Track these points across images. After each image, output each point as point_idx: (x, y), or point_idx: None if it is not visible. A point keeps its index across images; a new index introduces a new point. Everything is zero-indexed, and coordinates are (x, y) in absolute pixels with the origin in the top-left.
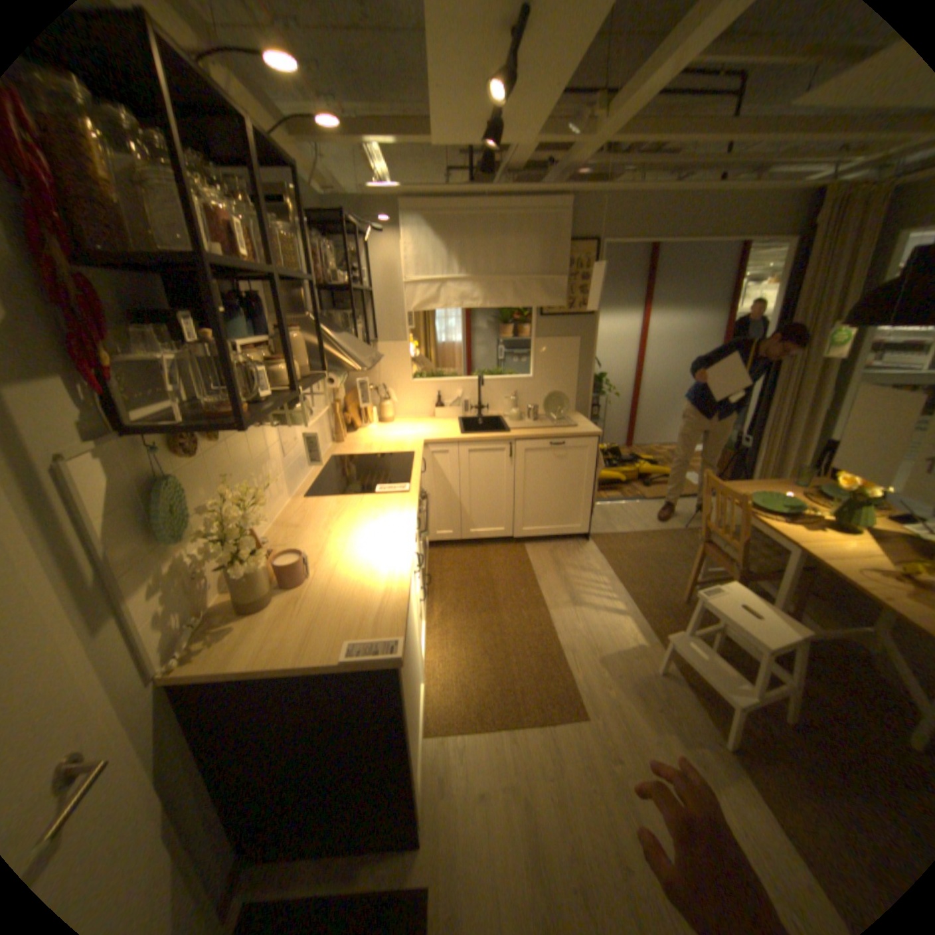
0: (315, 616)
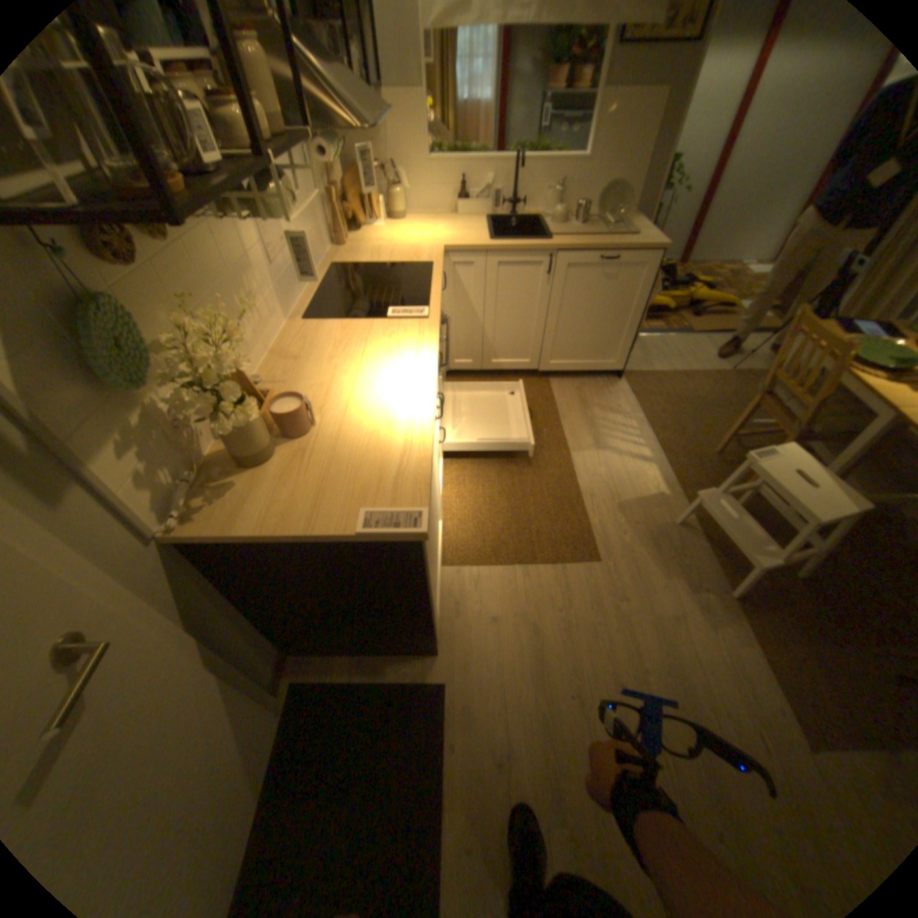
0: (325, 474)
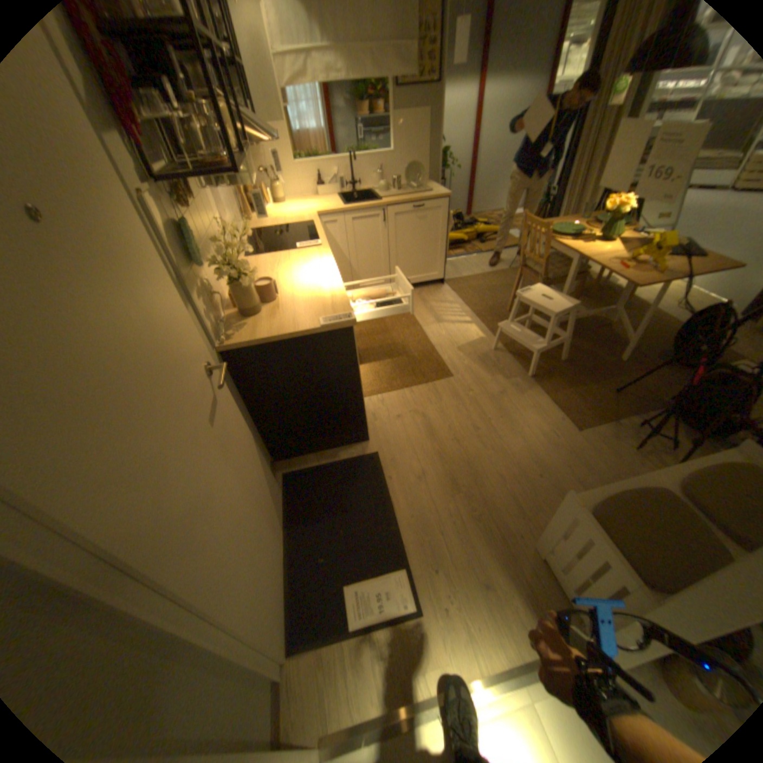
0: (294, 312)
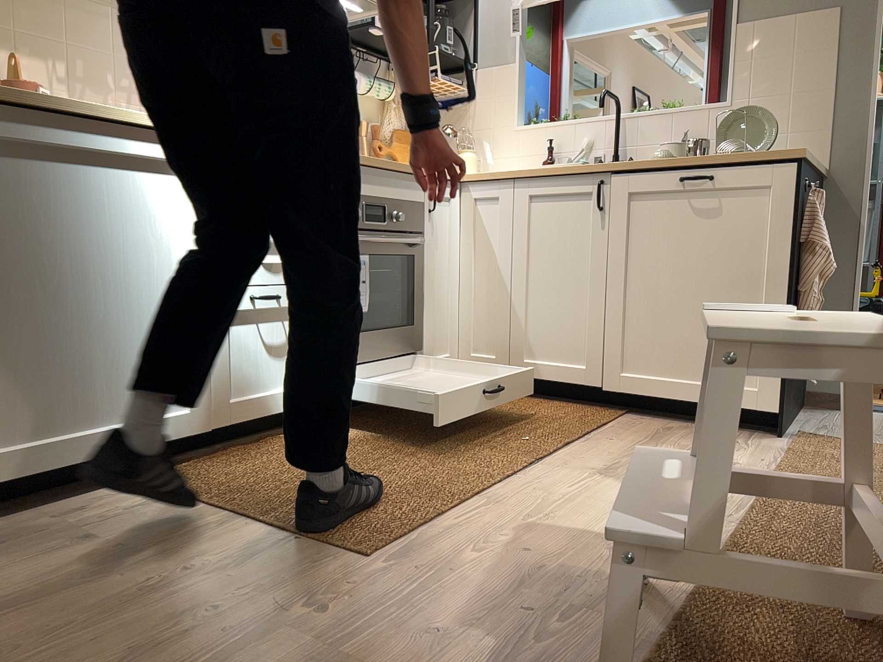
0: None
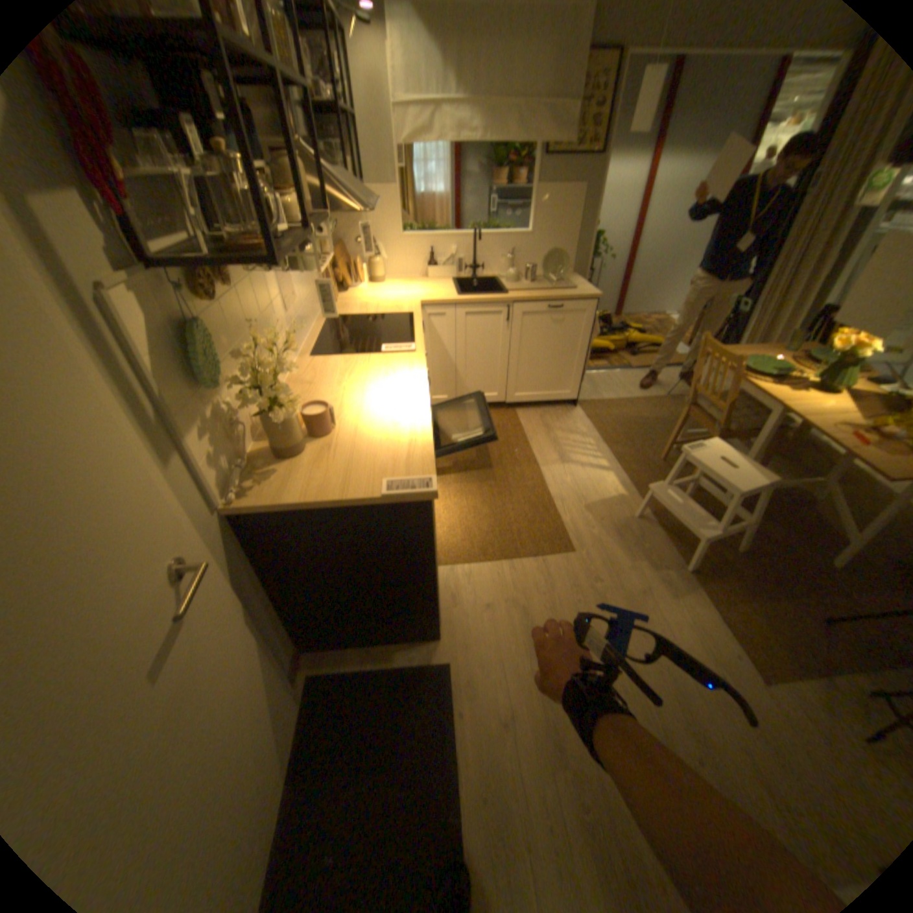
0: (349, 461)
